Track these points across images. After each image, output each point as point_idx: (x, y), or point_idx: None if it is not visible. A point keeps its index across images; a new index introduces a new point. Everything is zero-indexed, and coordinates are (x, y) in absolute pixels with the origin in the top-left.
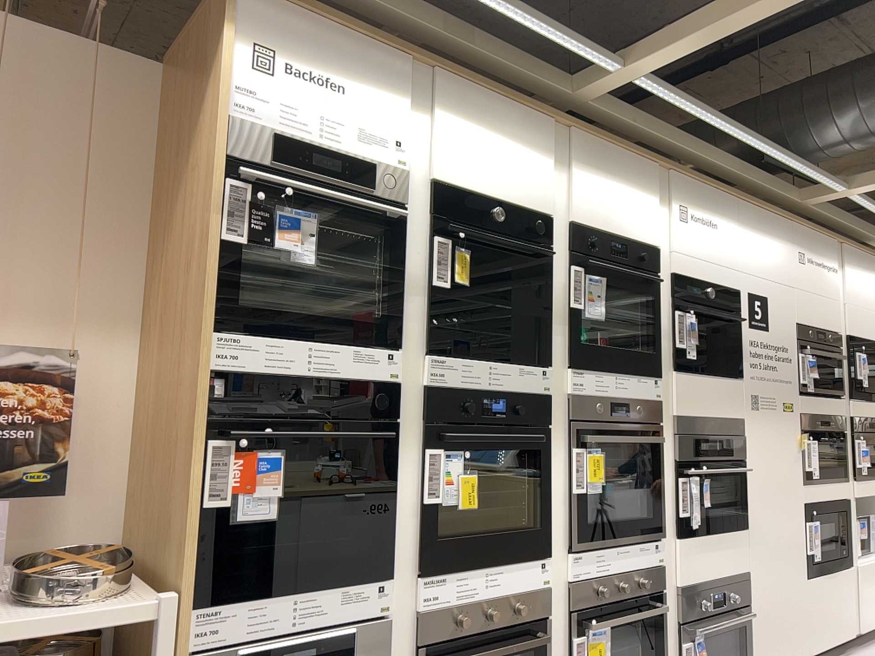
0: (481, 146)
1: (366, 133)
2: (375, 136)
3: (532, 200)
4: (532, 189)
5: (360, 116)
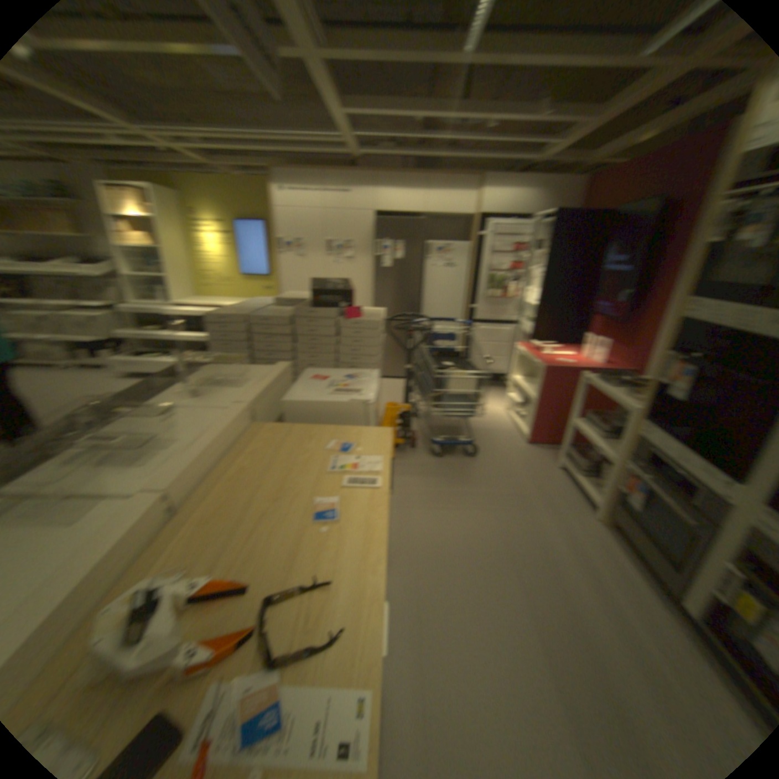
0: None
1: None
2: None
3: None
4: None
5: None
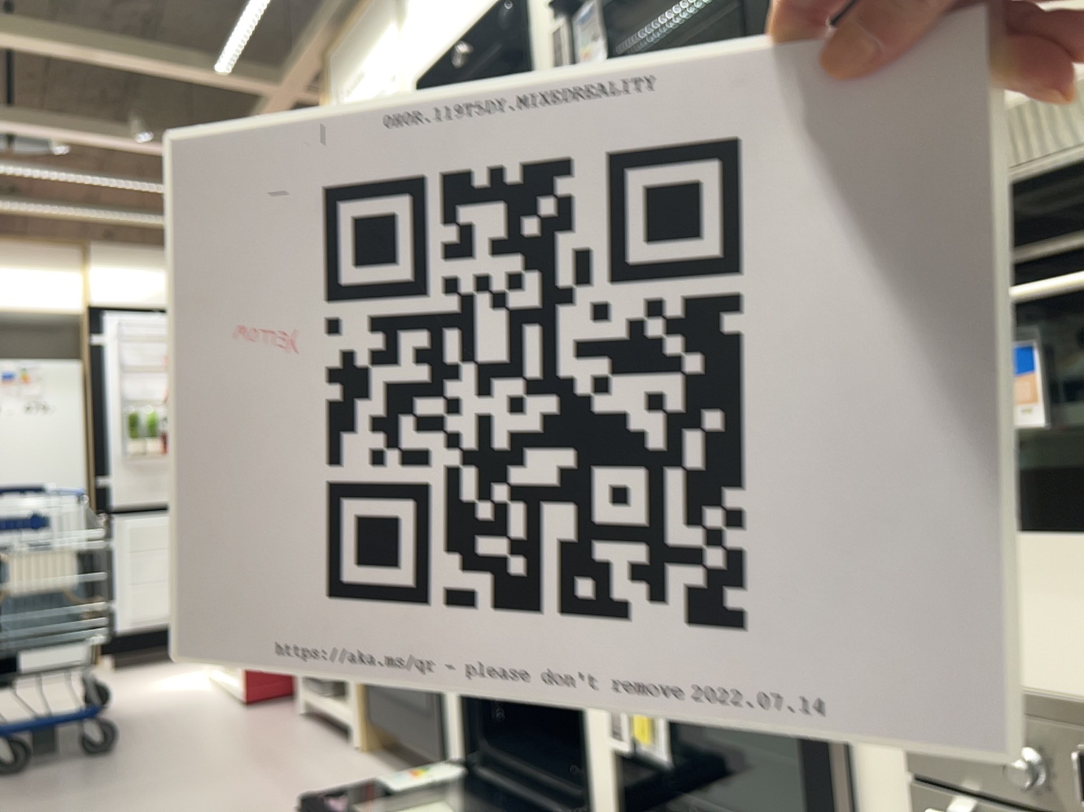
0: None
1: (372, 88)
2: (376, 84)
3: None
4: None
5: (369, 77)
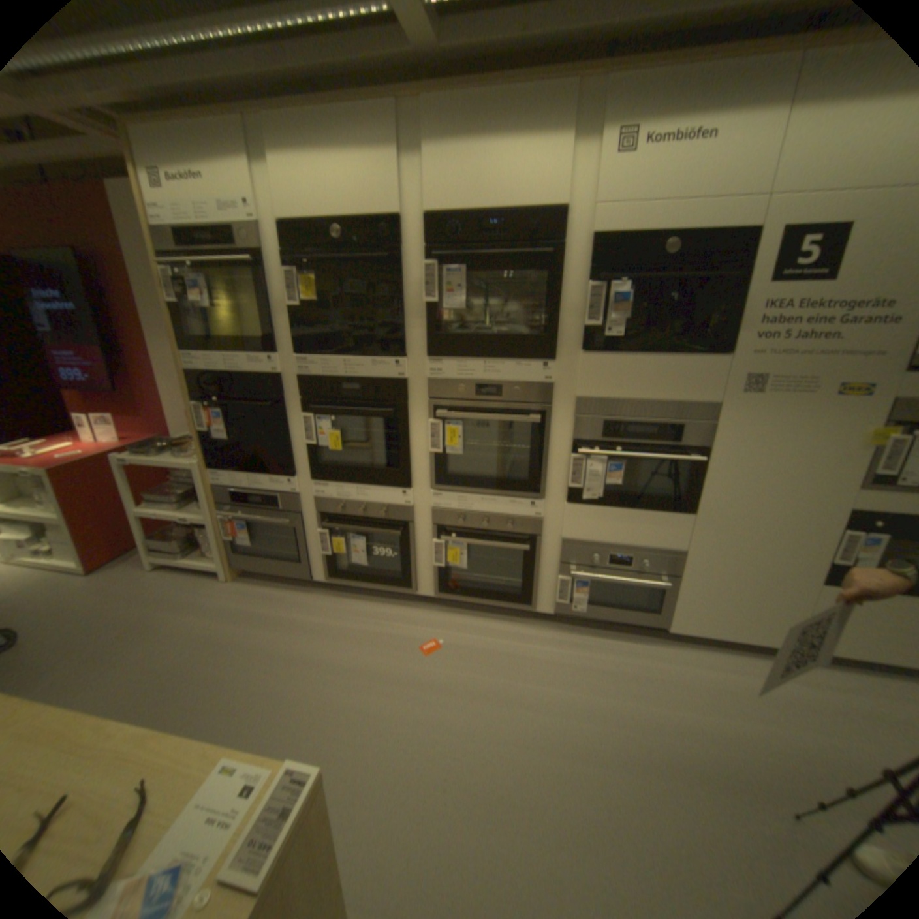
0: (313, 162)
1: (216, 197)
2: (222, 196)
3: (377, 200)
4: (377, 186)
5: (209, 185)
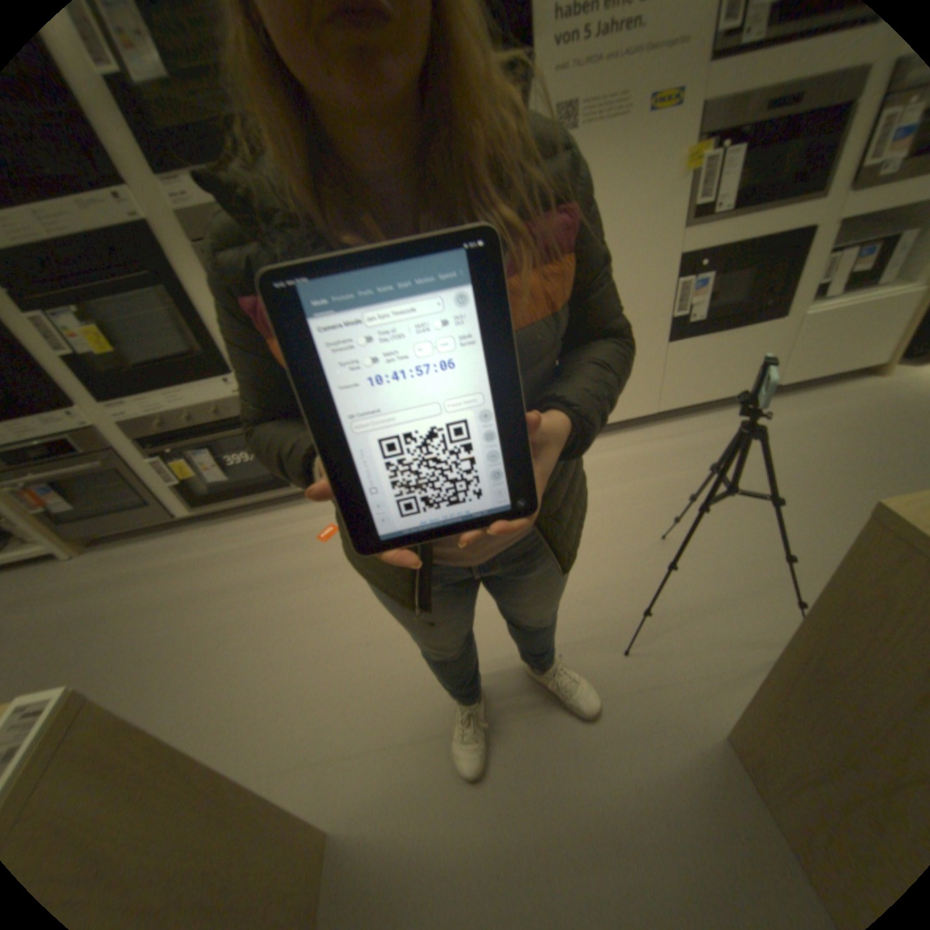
0: None
1: None
2: None
3: None
4: None
5: None
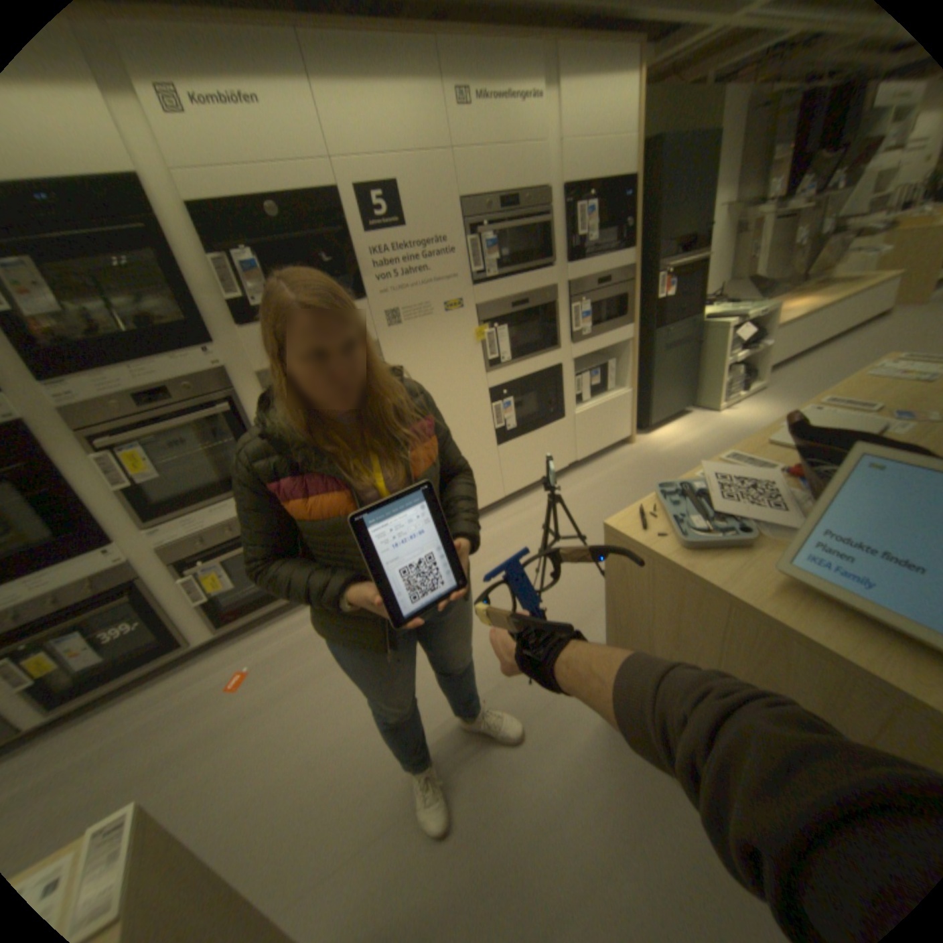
0: None
1: None
2: None
3: None
4: None
5: None
